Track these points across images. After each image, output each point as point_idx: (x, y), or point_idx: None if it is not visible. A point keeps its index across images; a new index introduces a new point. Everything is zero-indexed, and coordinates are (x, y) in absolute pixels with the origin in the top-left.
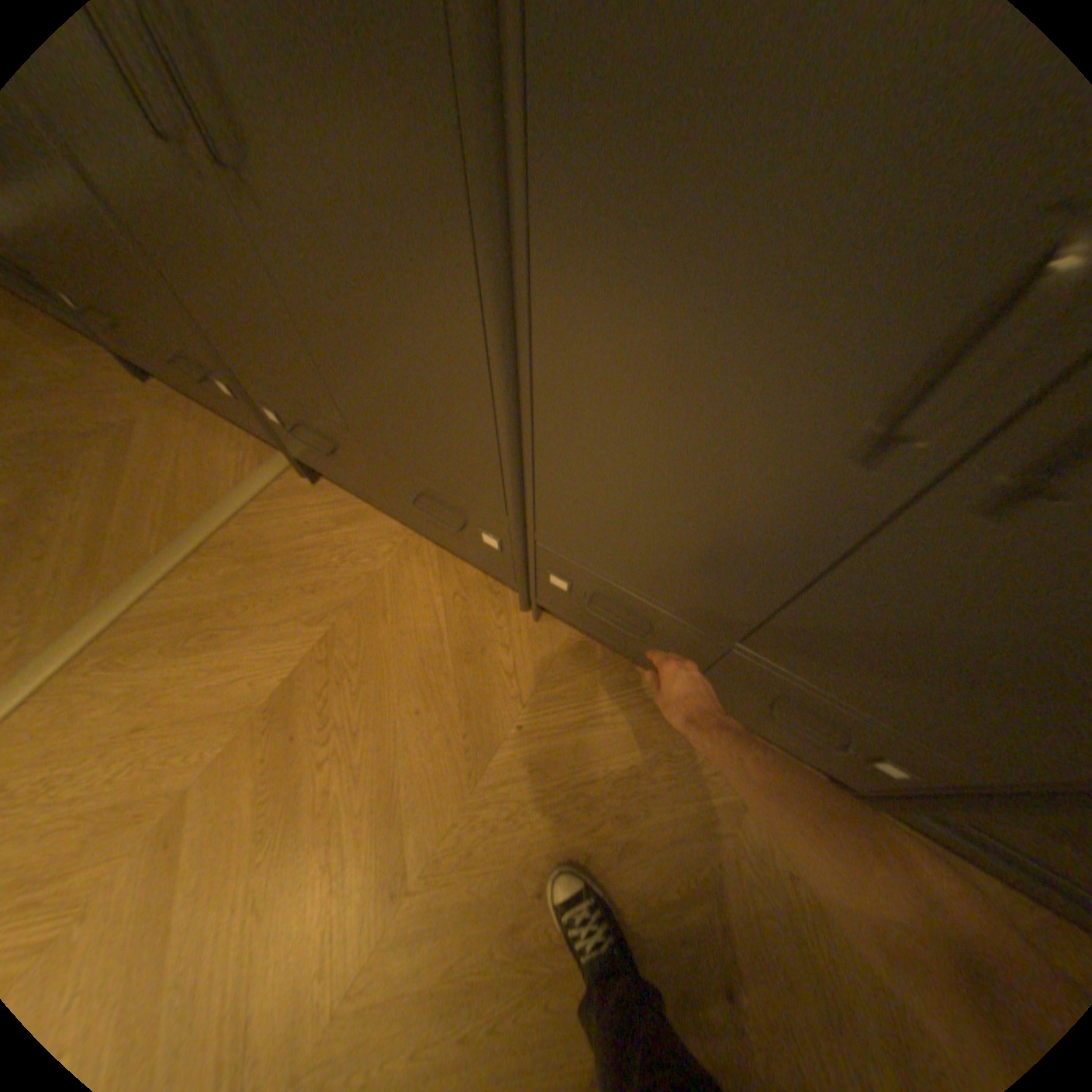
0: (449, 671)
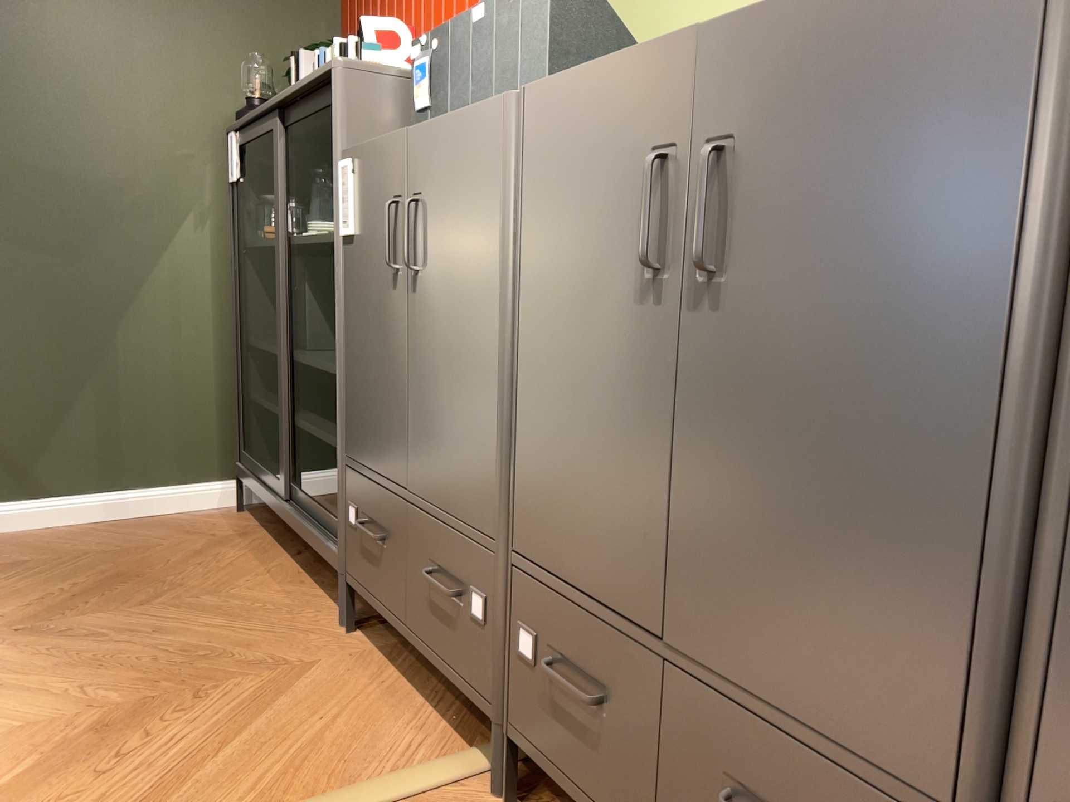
0: None
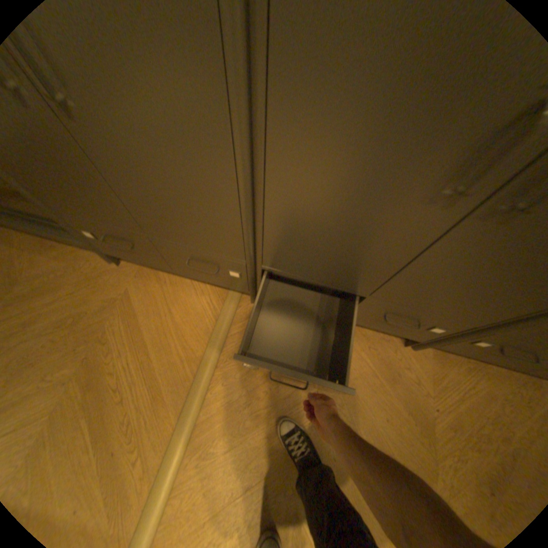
0: (390, 393)
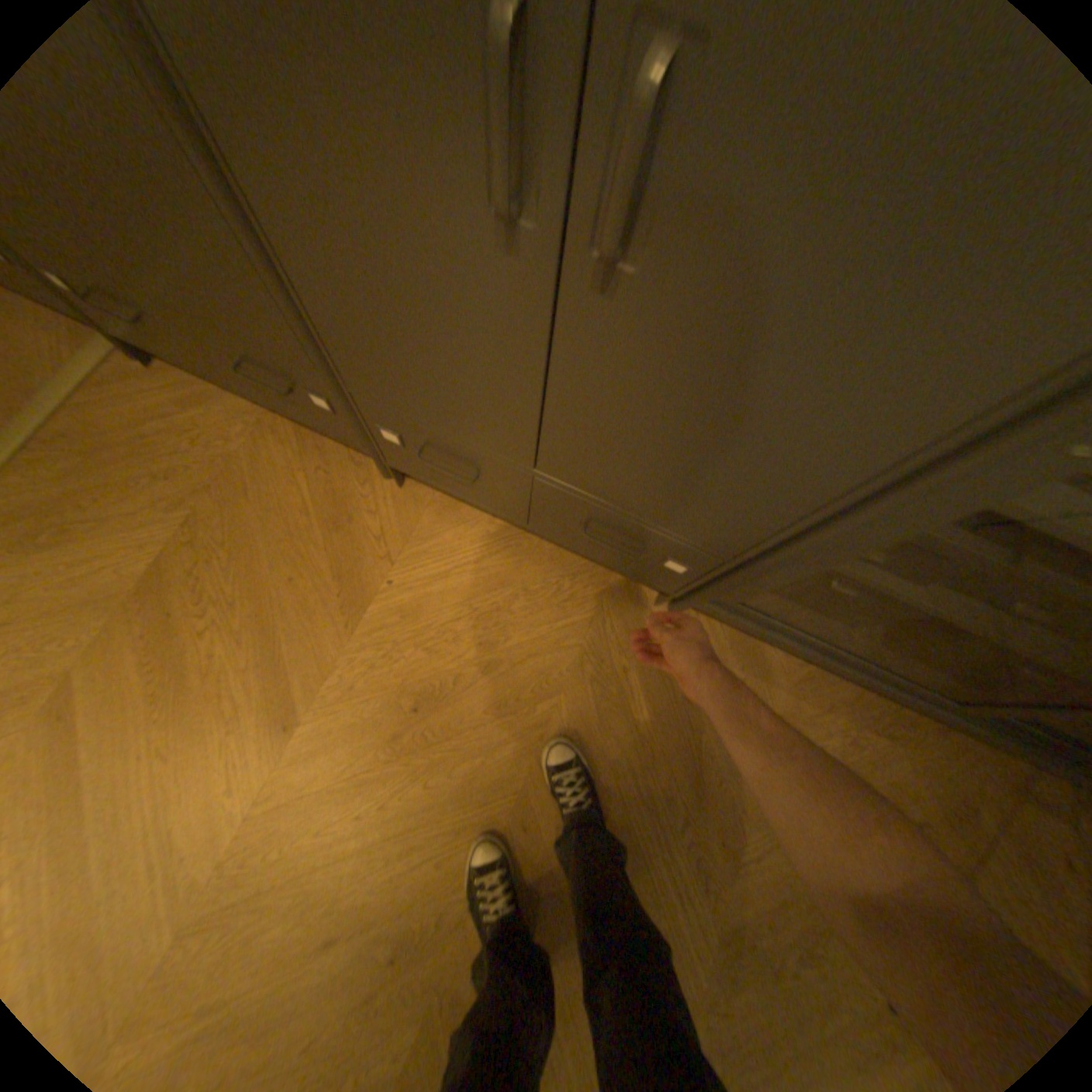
0: (319, 541)
